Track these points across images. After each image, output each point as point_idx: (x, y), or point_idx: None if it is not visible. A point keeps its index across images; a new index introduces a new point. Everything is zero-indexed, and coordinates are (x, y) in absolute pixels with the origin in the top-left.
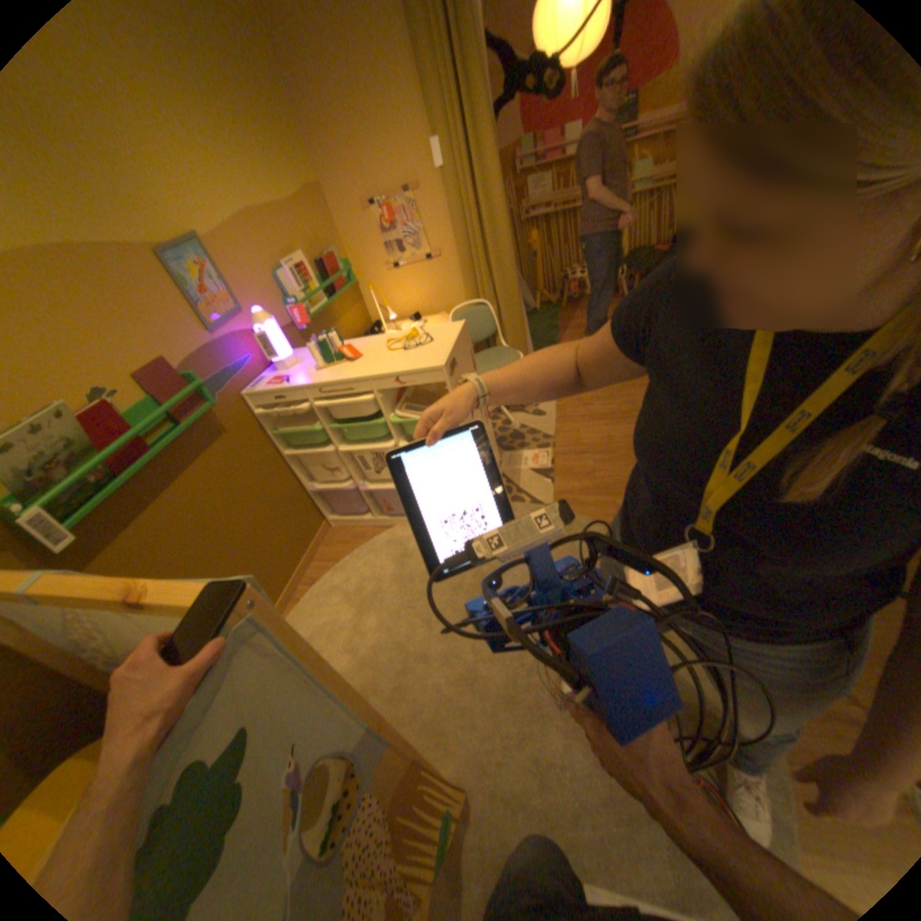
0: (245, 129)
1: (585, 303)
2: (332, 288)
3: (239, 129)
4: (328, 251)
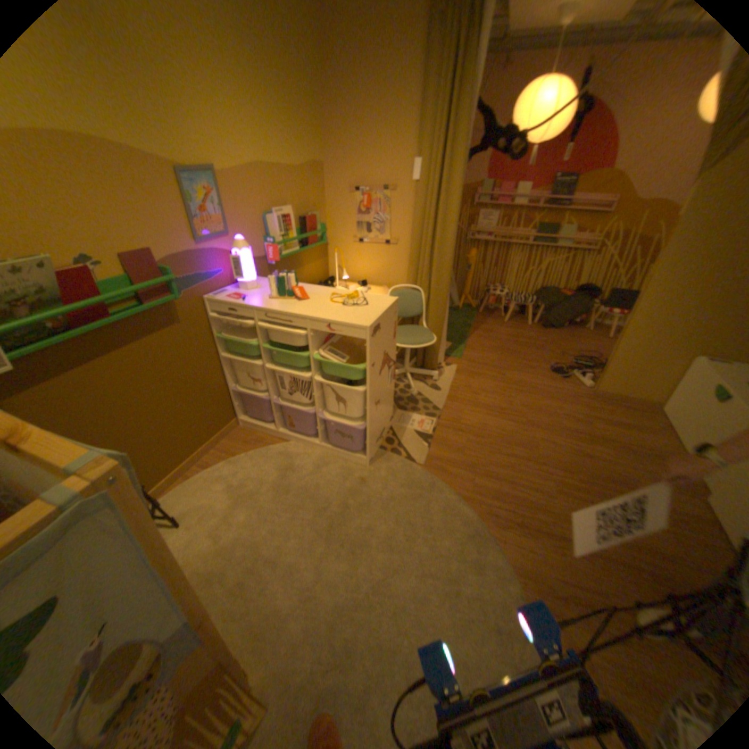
0: (280, 108)
1: (497, 315)
2: (306, 242)
3: (275, 107)
4: (312, 214)
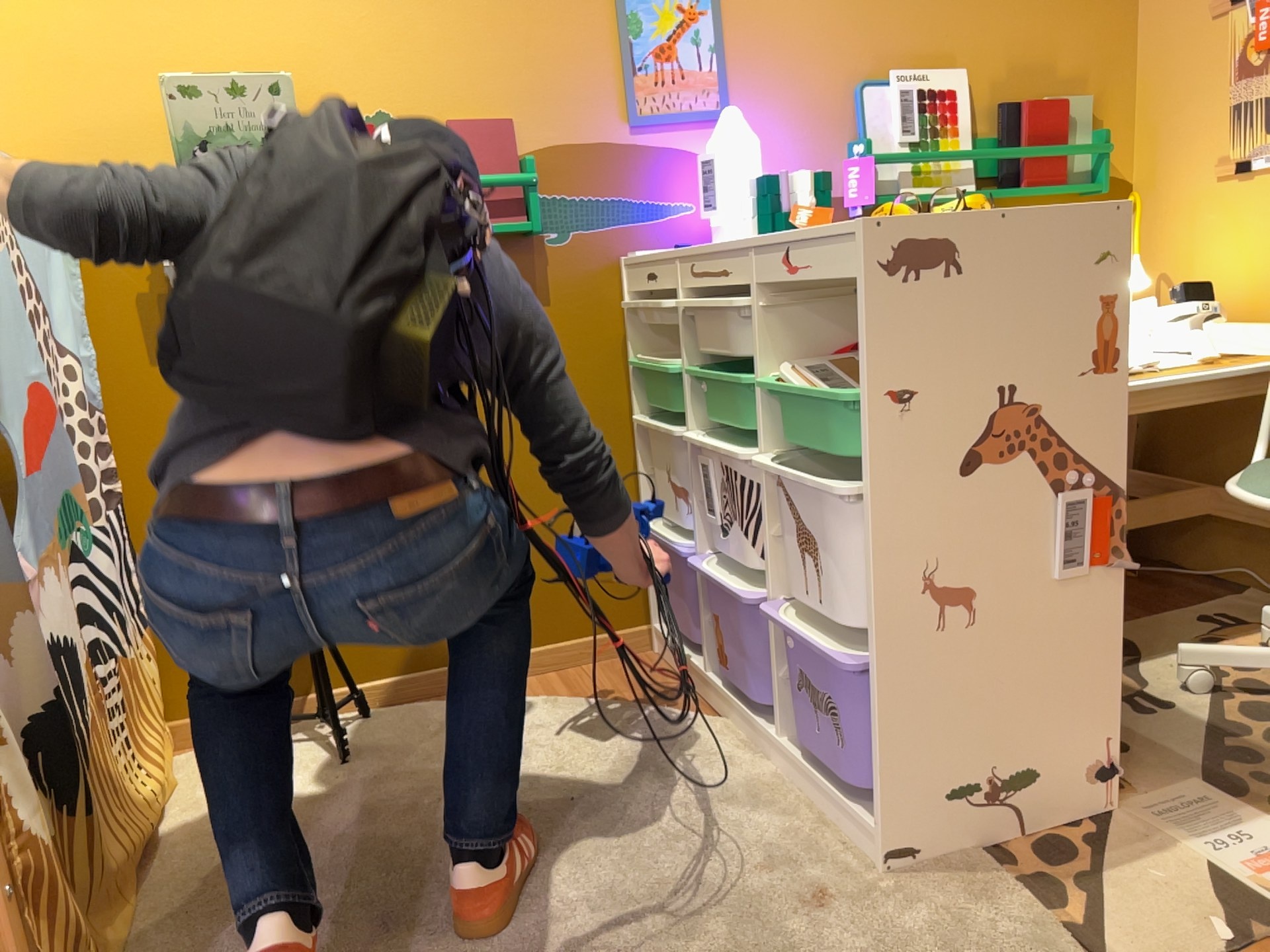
0: None
1: None
2: (1017, 177)
3: None
4: (1060, 100)
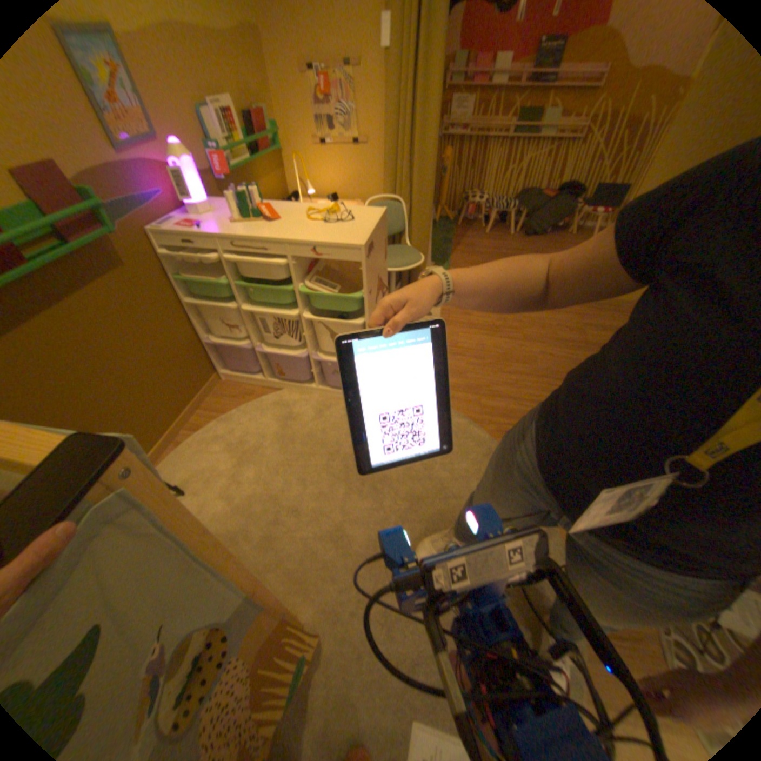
0: None
1: (477, 226)
2: (256, 146)
3: None
4: (258, 106)
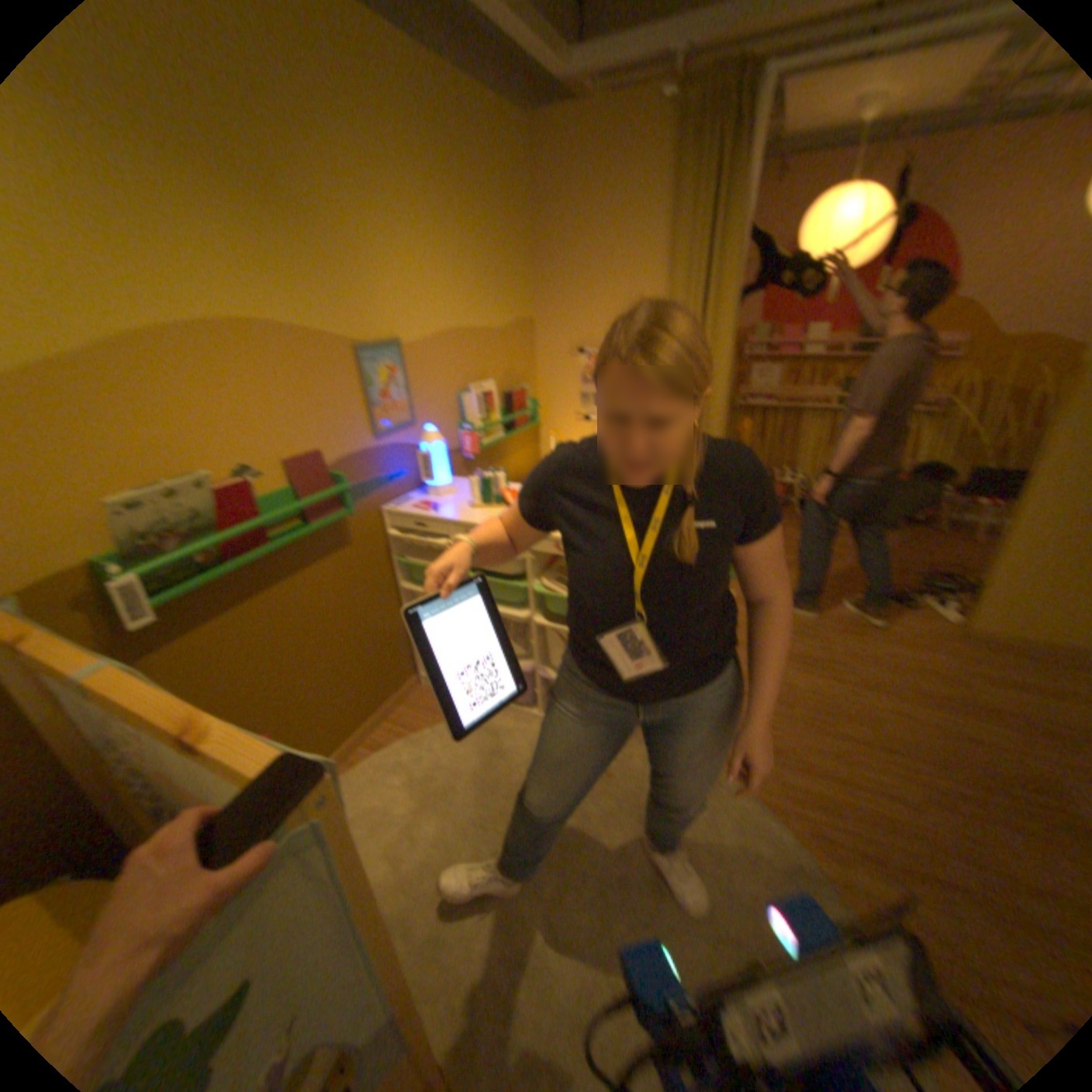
0: (483, 260)
1: (790, 512)
2: (515, 425)
3: (478, 259)
4: (523, 388)
